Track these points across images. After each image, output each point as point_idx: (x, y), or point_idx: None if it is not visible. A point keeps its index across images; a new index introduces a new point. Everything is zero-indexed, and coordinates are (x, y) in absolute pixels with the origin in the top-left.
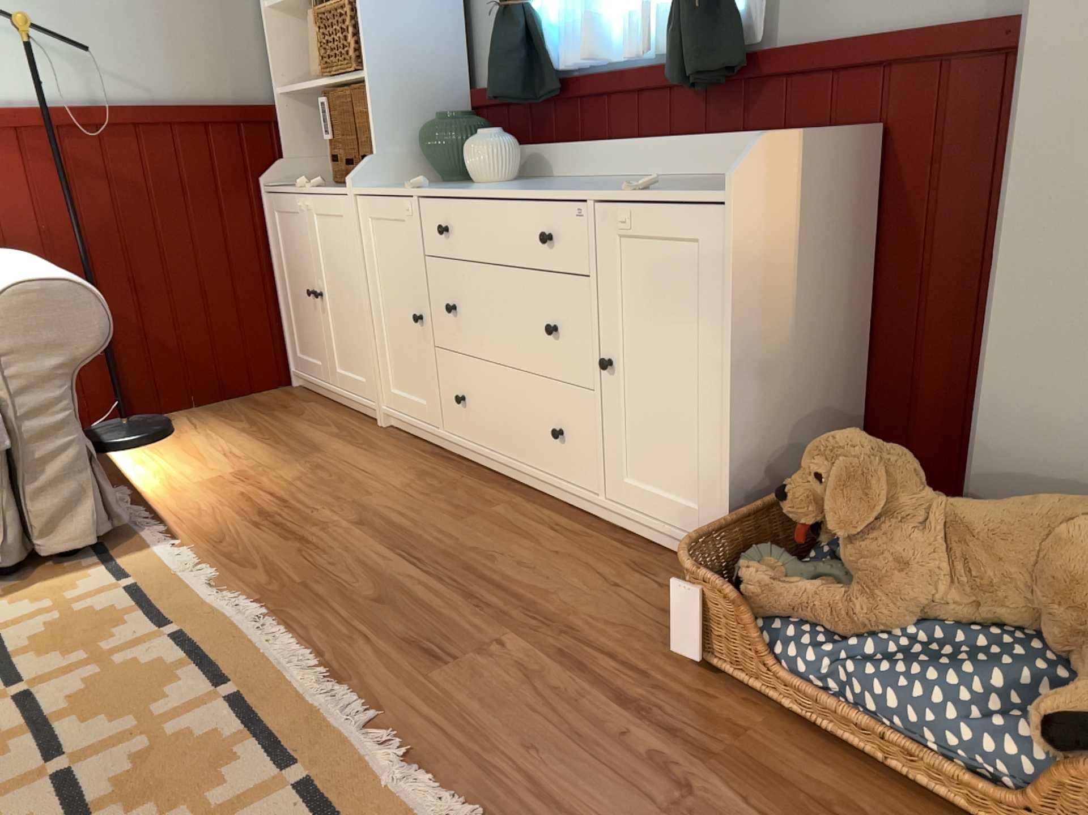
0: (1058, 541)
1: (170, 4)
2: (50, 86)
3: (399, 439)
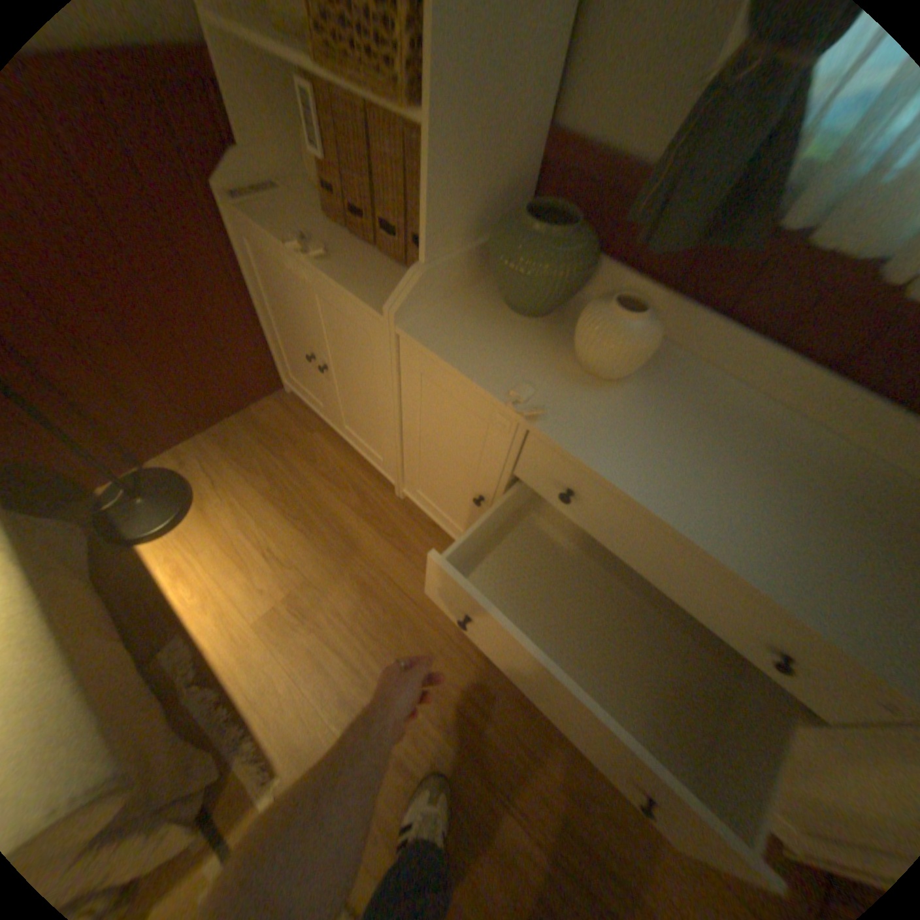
0: None
1: None
2: None
3: (426, 526)
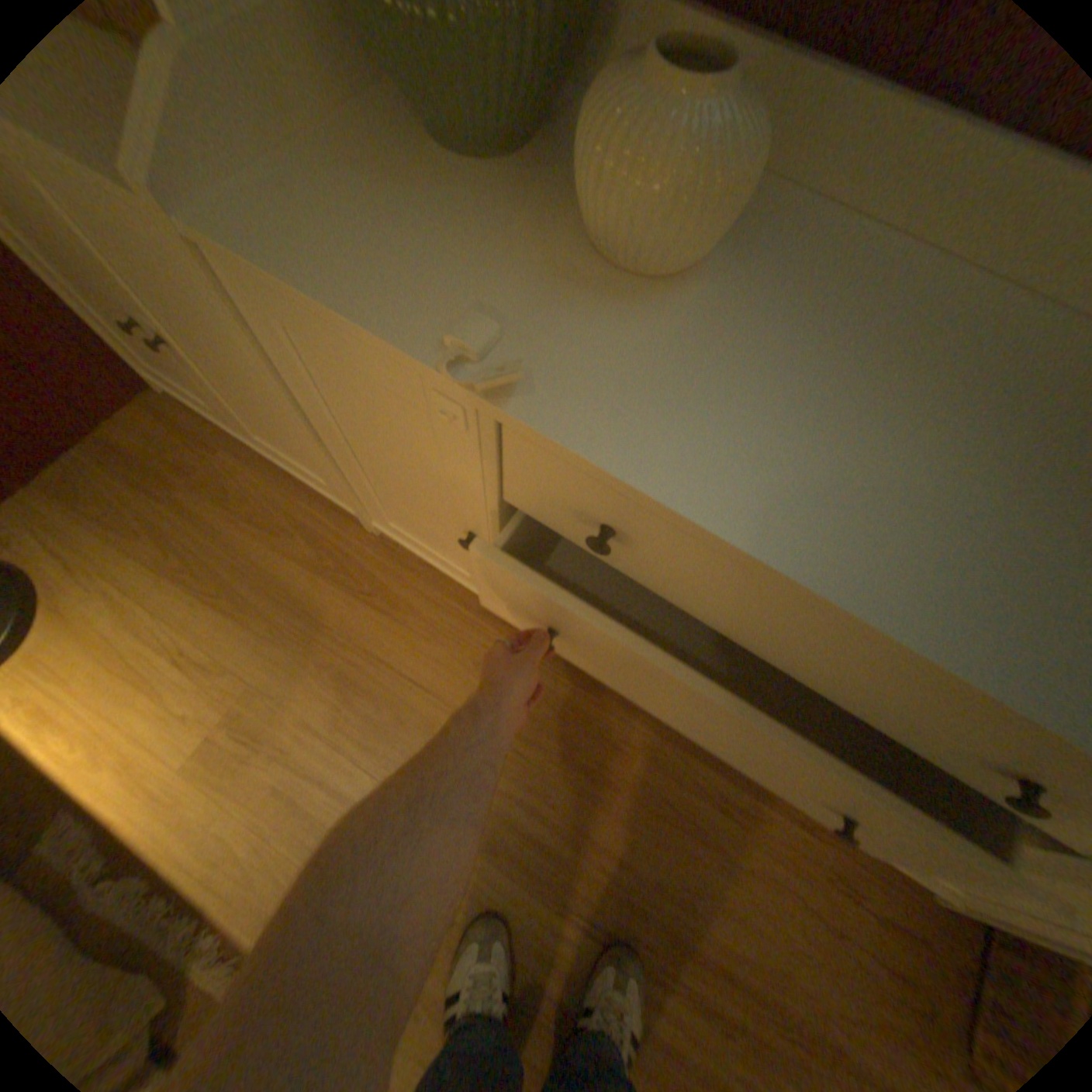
0: None
1: None
2: None
3: (420, 570)
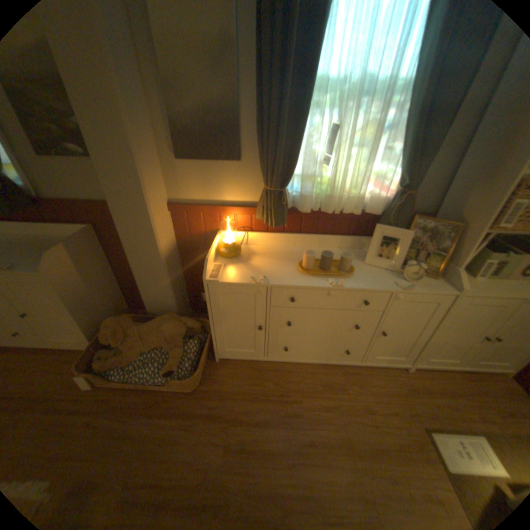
0: (160, 331)
1: None
2: None
3: None
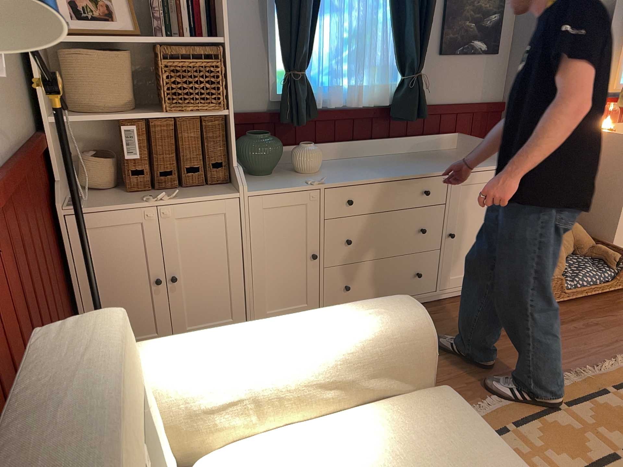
0: (573, 232)
1: None
2: None
3: None
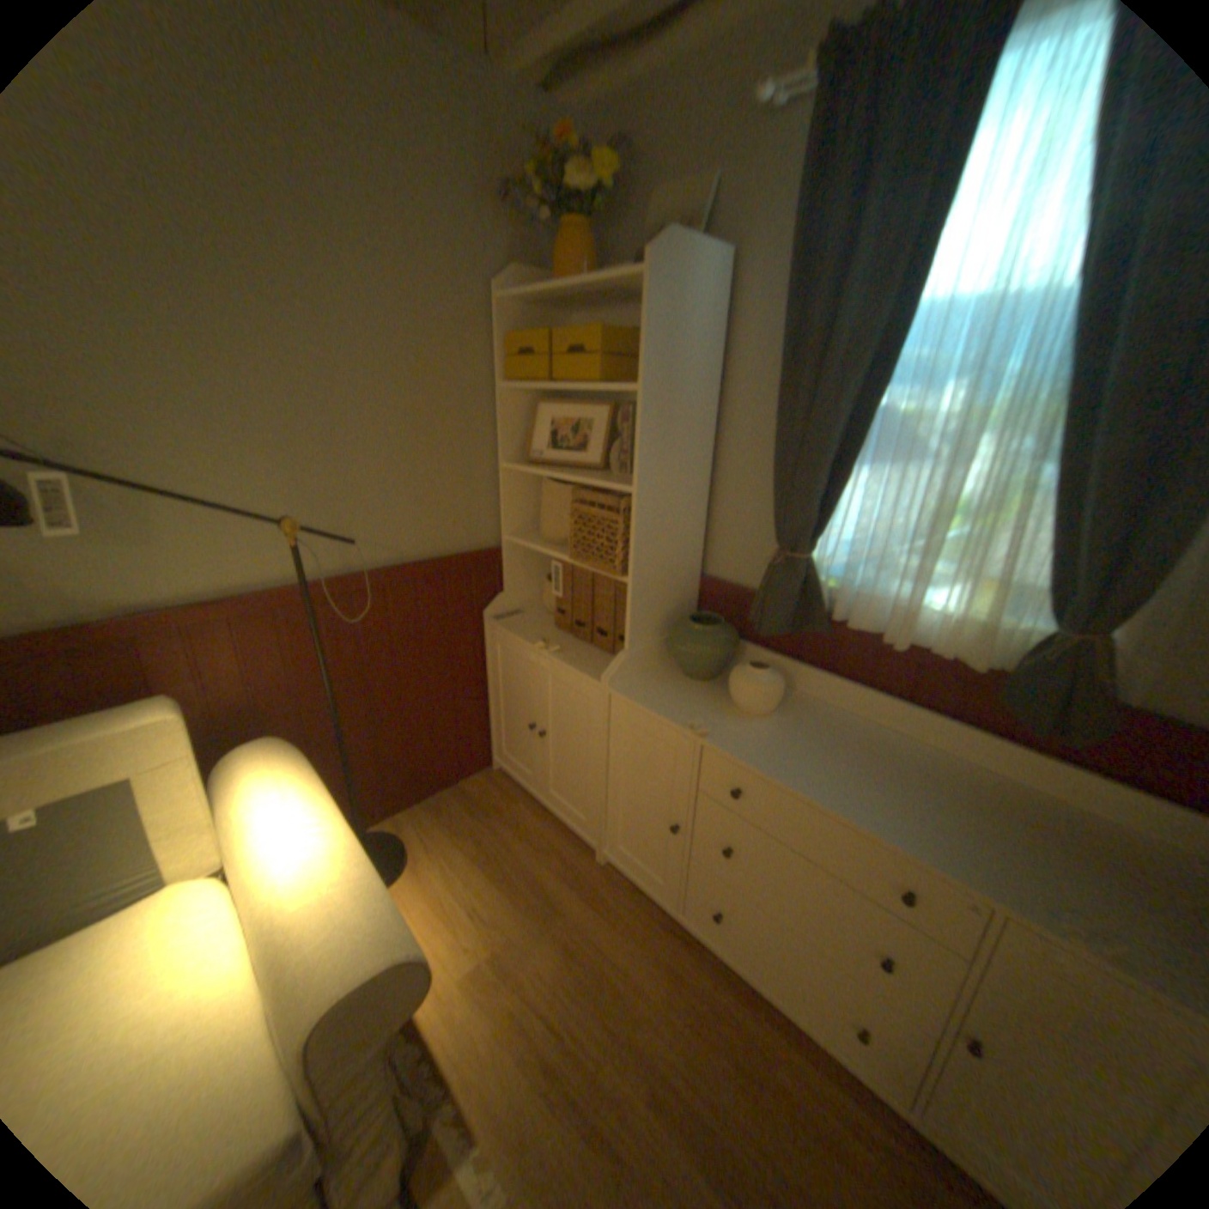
0: None
1: (420, 468)
2: (303, 559)
3: (626, 892)
